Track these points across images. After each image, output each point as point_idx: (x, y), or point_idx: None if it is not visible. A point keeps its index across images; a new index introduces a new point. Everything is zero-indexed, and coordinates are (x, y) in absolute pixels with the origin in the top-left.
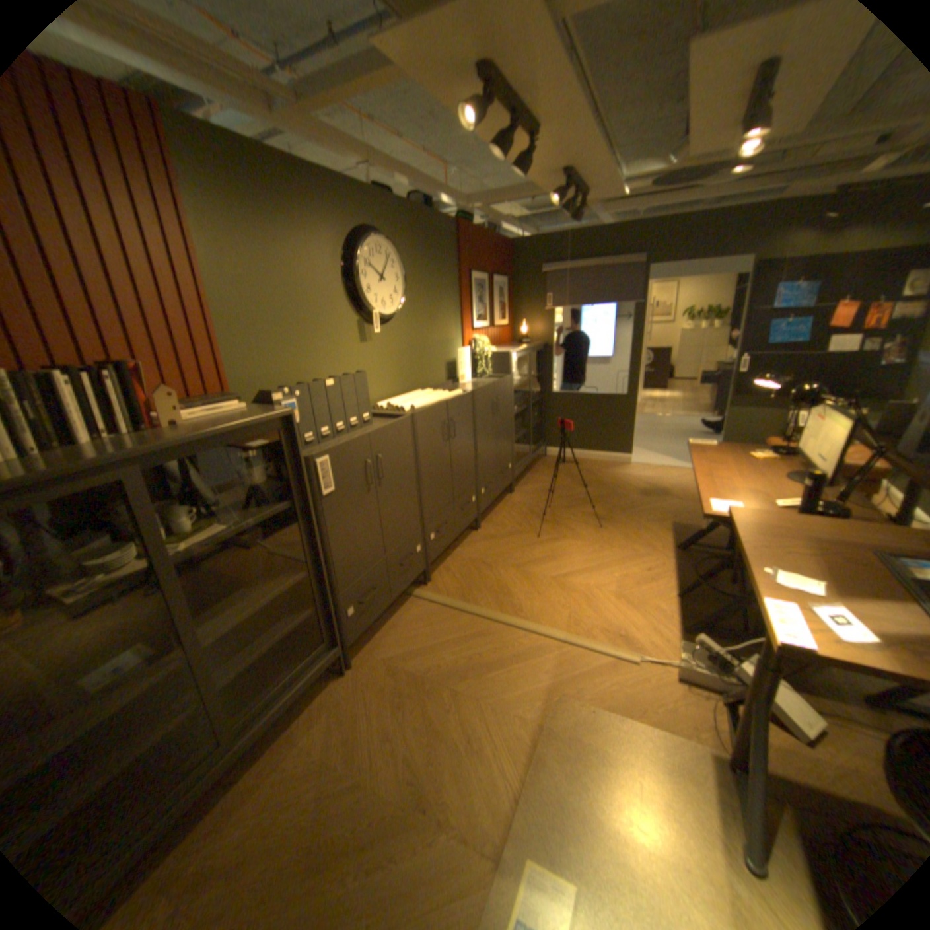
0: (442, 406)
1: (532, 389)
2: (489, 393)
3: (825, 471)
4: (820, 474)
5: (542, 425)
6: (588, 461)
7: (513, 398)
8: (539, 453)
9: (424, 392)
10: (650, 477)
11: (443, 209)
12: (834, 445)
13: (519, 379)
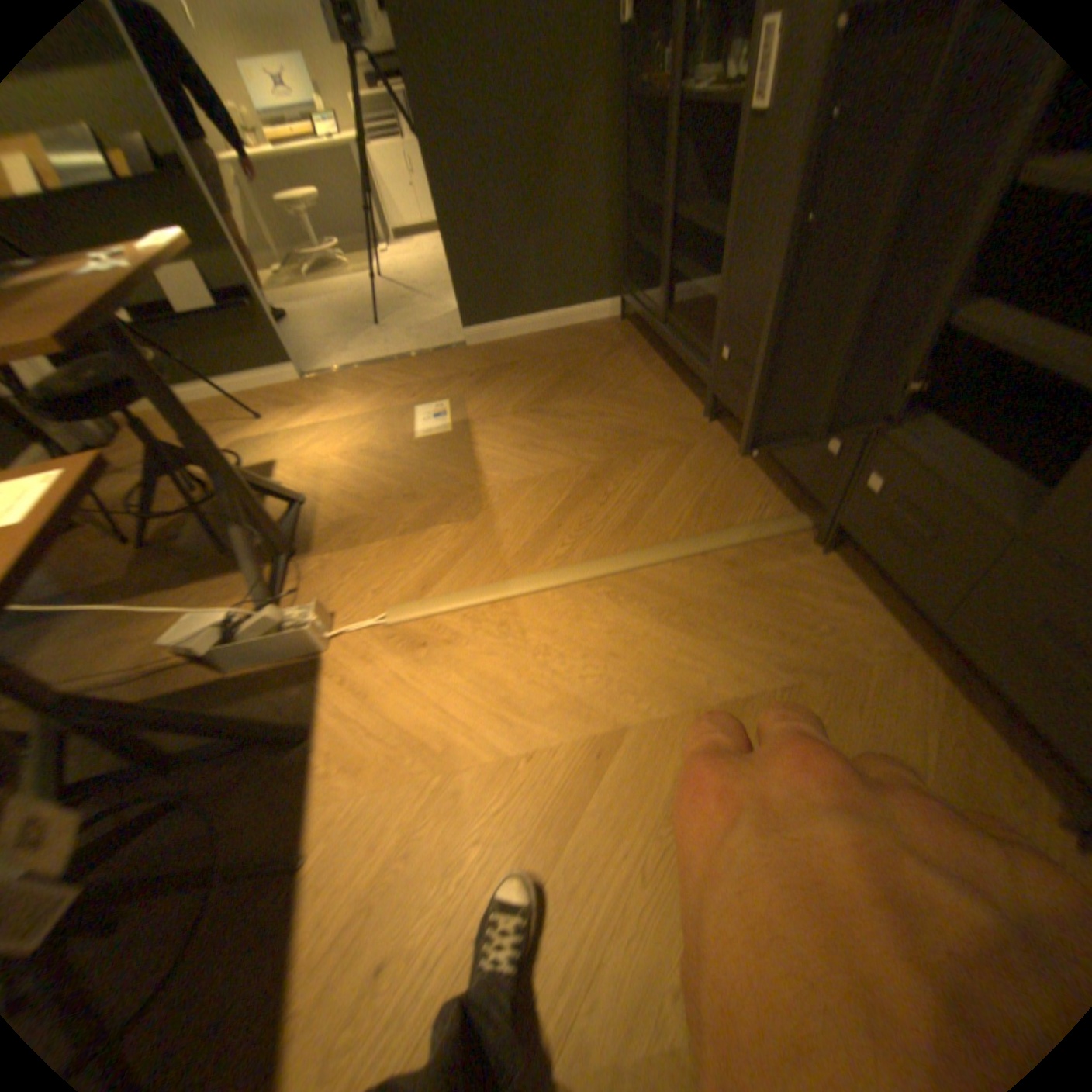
0: None
1: None
2: None
3: None
4: None
5: None
6: None
7: None
8: None
9: None
10: None
11: None
12: None
13: None
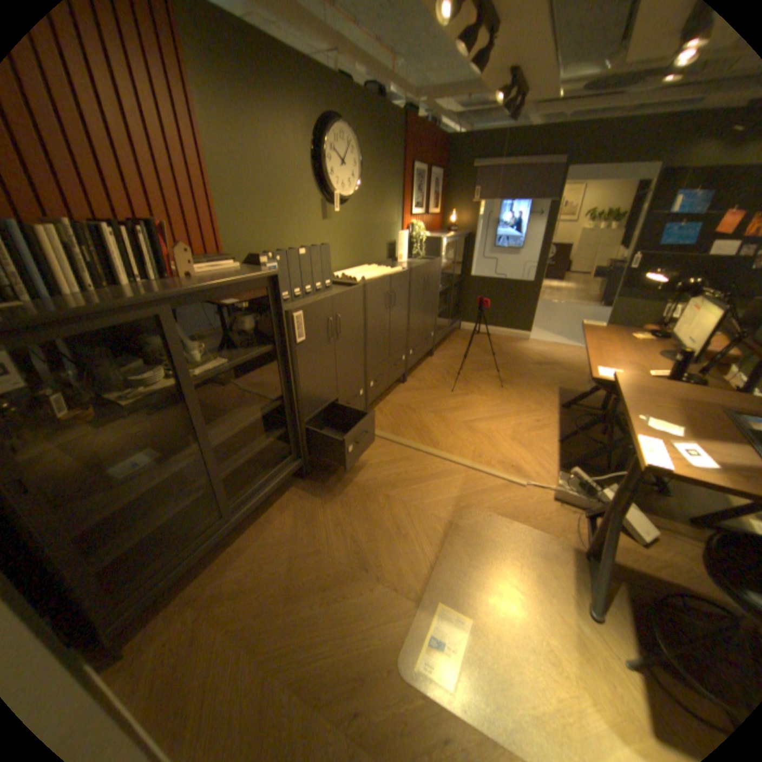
0: (386, 279)
1: (455, 271)
2: (422, 272)
3: (693, 350)
4: (690, 351)
5: (460, 303)
6: (494, 336)
7: (440, 278)
8: (455, 326)
9: (371, 267)
10: (544, 351)
11: (394, 101)
12: (704, 330)
13: (445, 262)
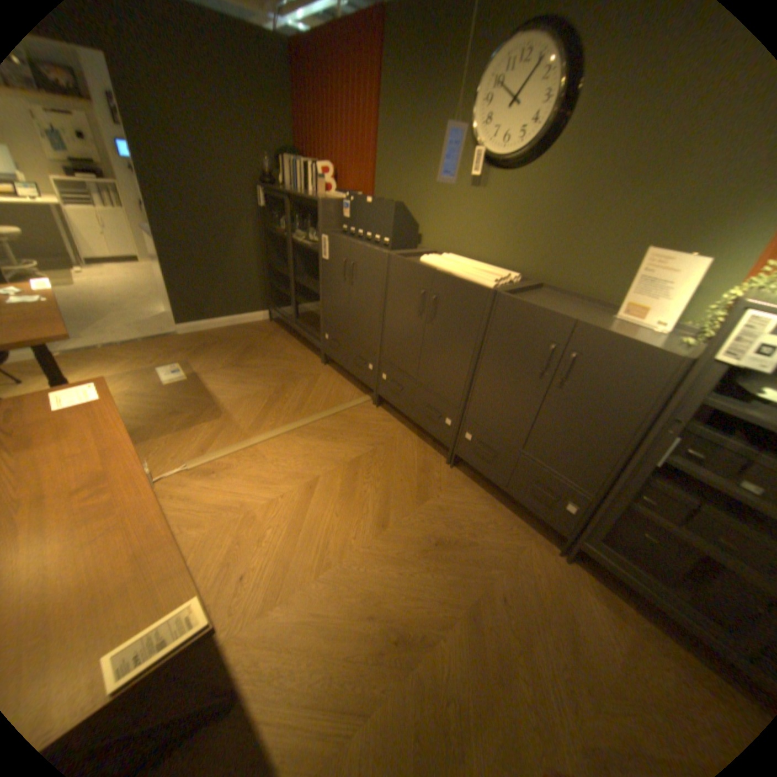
0: (424, 270)
1: None
2: (542, 324)
3: None
4: None
5: None
6: None
7: (678, 420)
8: None
9: (495, 270)
10: None
11: None
12: None
13: None
